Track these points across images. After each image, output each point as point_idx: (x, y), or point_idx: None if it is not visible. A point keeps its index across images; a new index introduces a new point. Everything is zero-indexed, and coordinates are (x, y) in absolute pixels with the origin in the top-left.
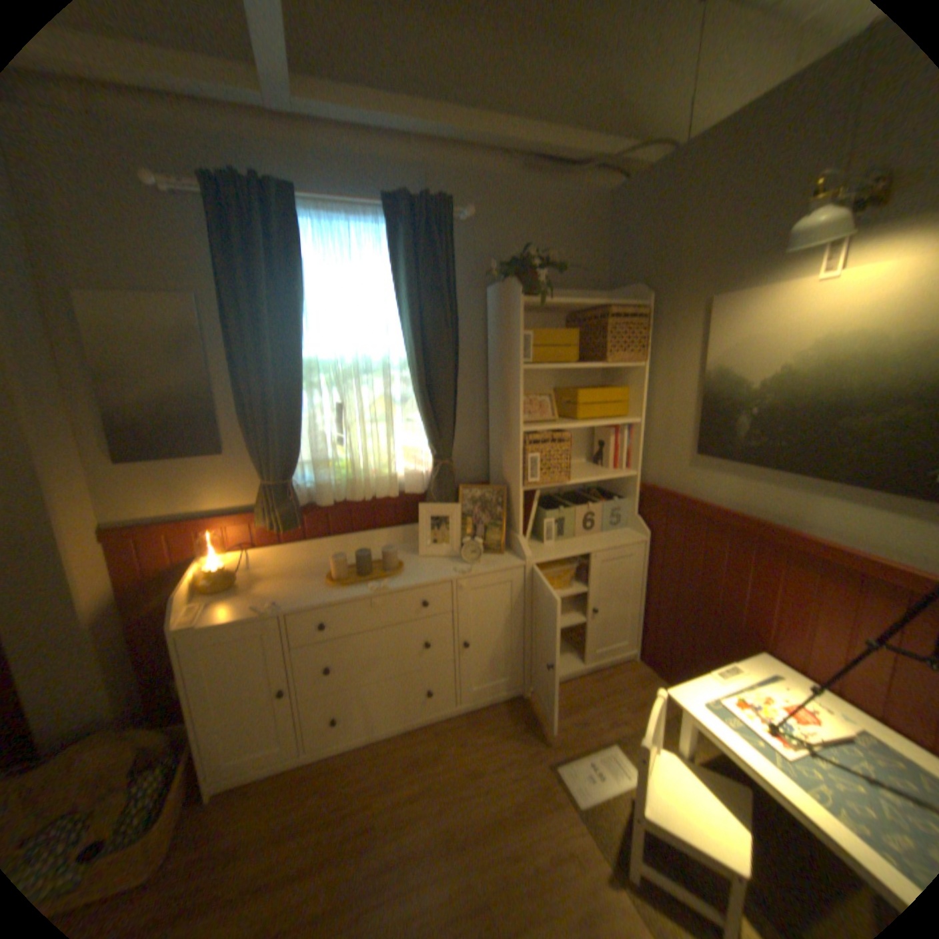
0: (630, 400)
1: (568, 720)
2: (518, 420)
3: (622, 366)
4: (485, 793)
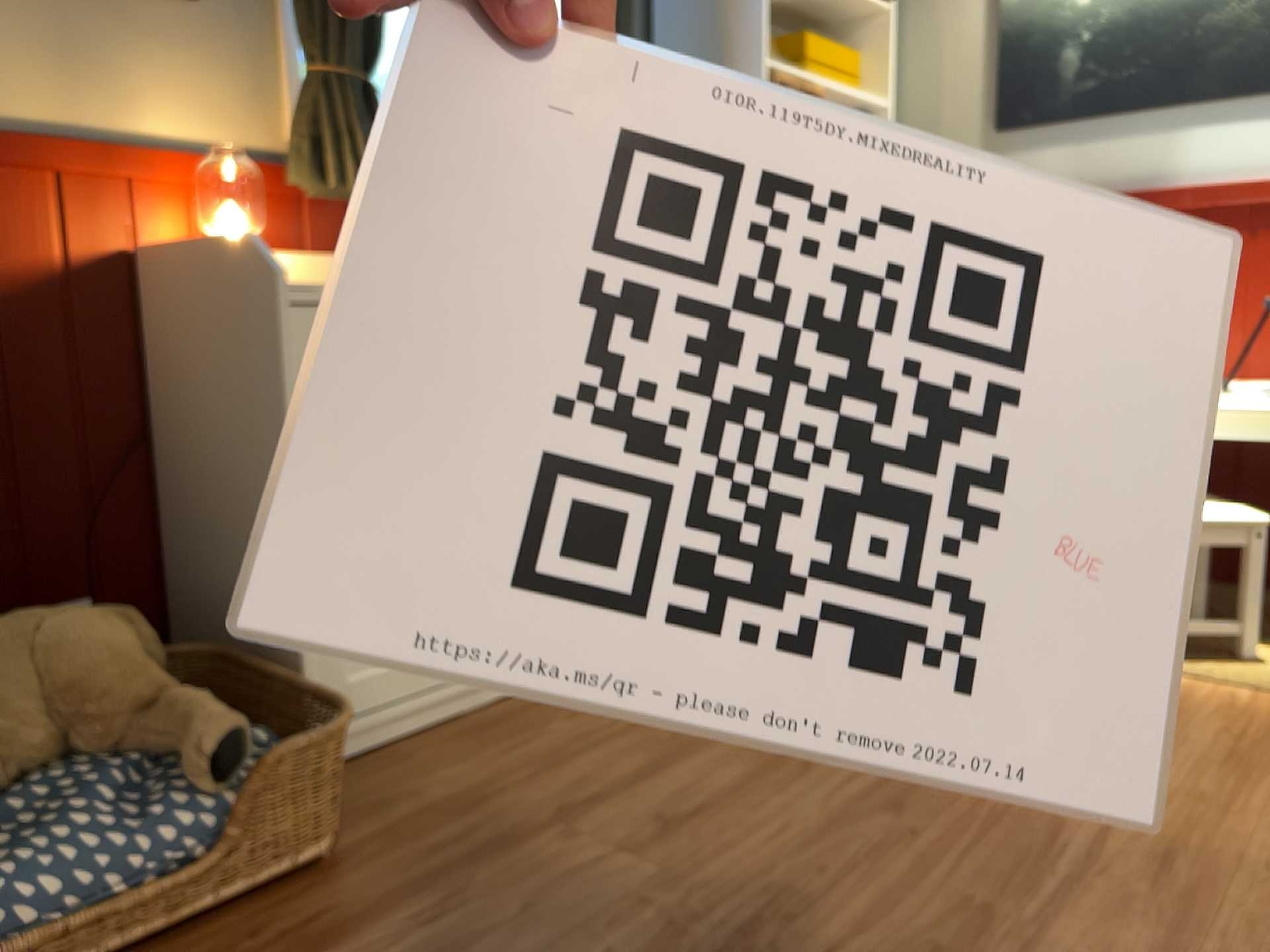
0: (862, 75)
1: None
2: (759, 42)
3: (858, 7)
4: None
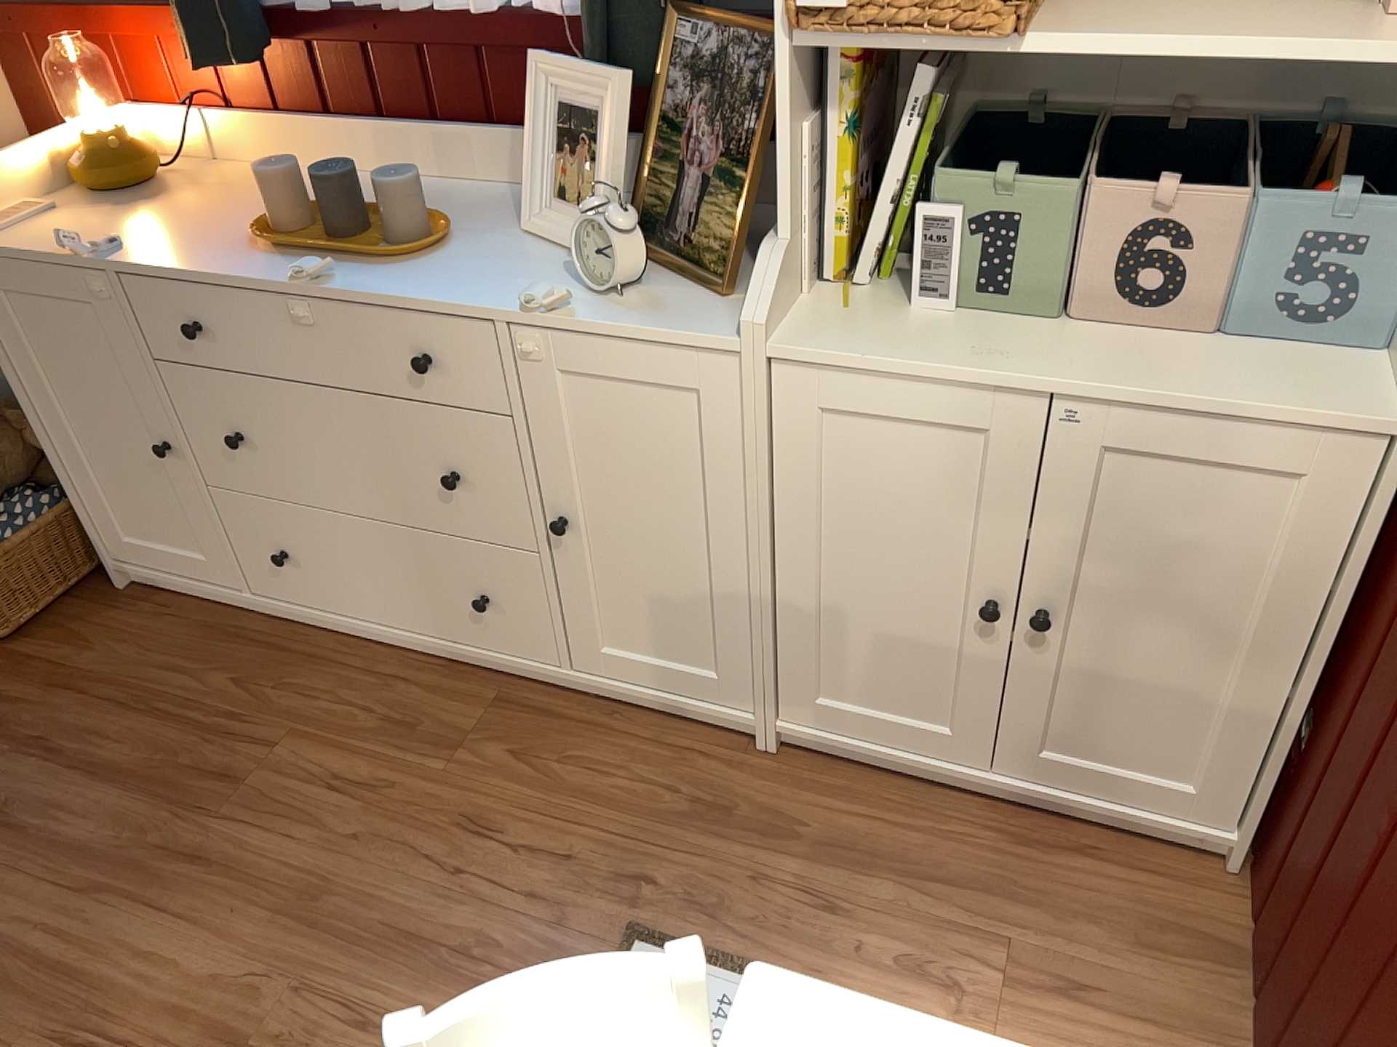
0: None
1: (805, 858)
2: None
3: None
4: (464, 861)
